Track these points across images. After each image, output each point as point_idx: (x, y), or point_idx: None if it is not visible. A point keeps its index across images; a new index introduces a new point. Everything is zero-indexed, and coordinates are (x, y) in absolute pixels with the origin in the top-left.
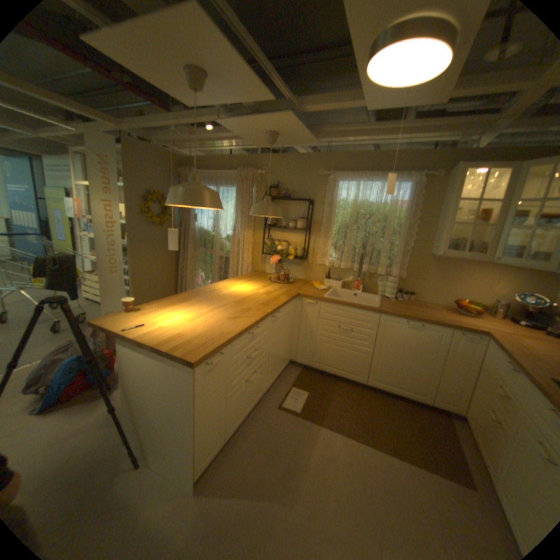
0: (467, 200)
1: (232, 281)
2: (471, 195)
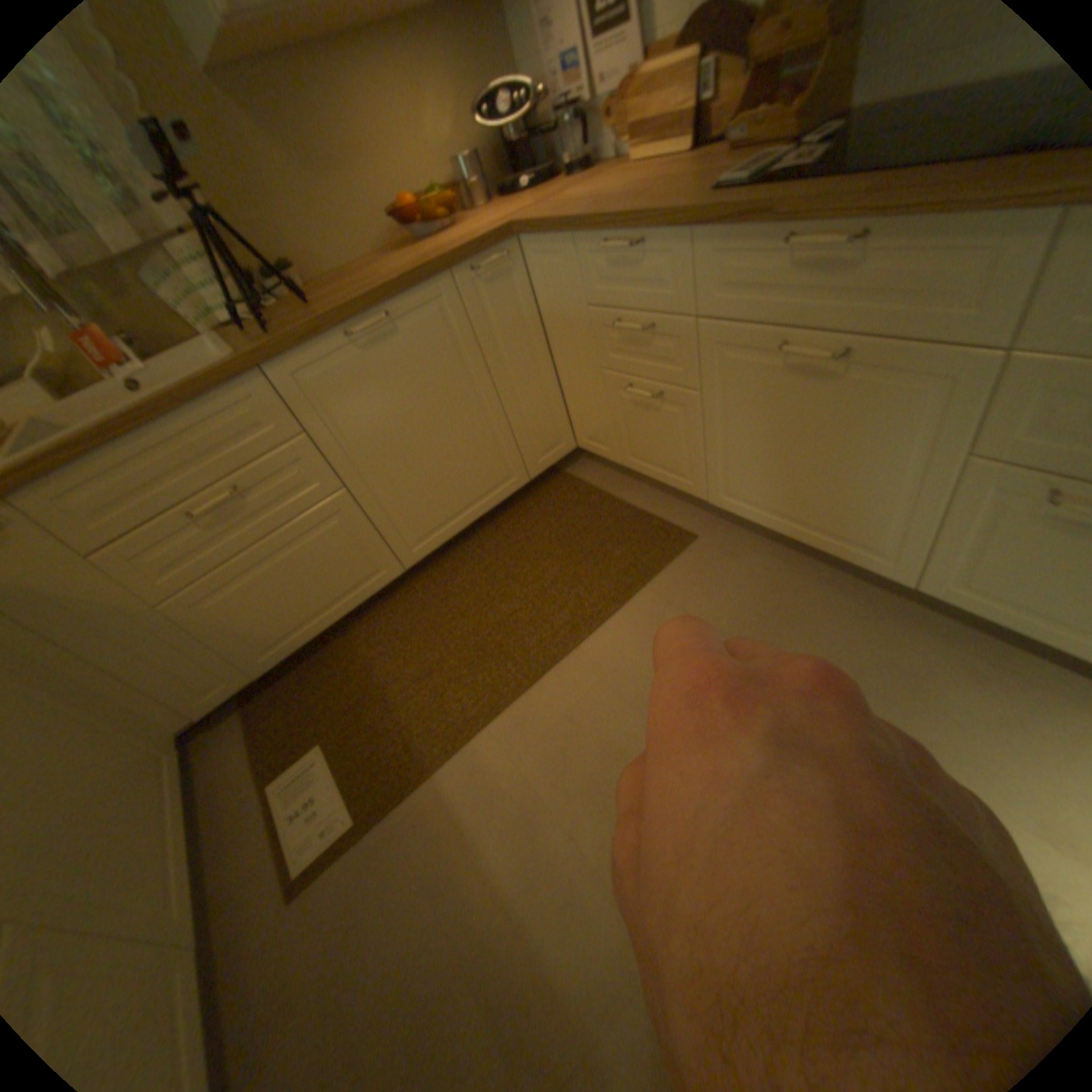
0: None
1: None
2: None
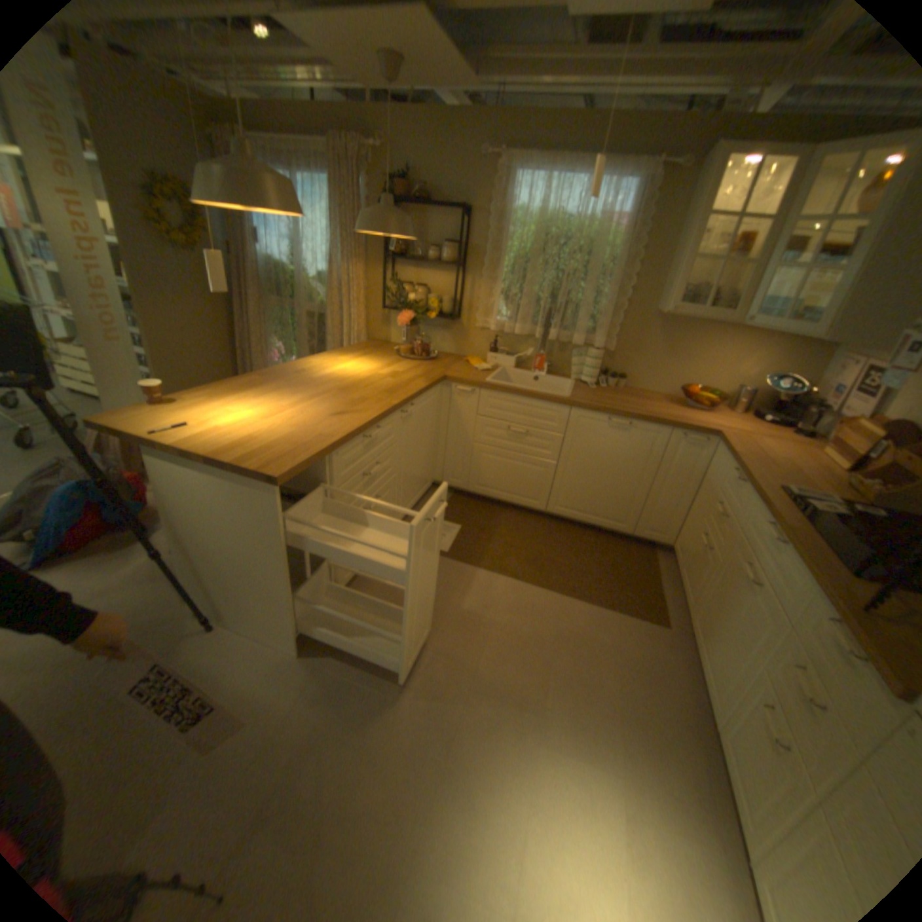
0: (722, 217)
1: (333, 357)
2: (729, 208)
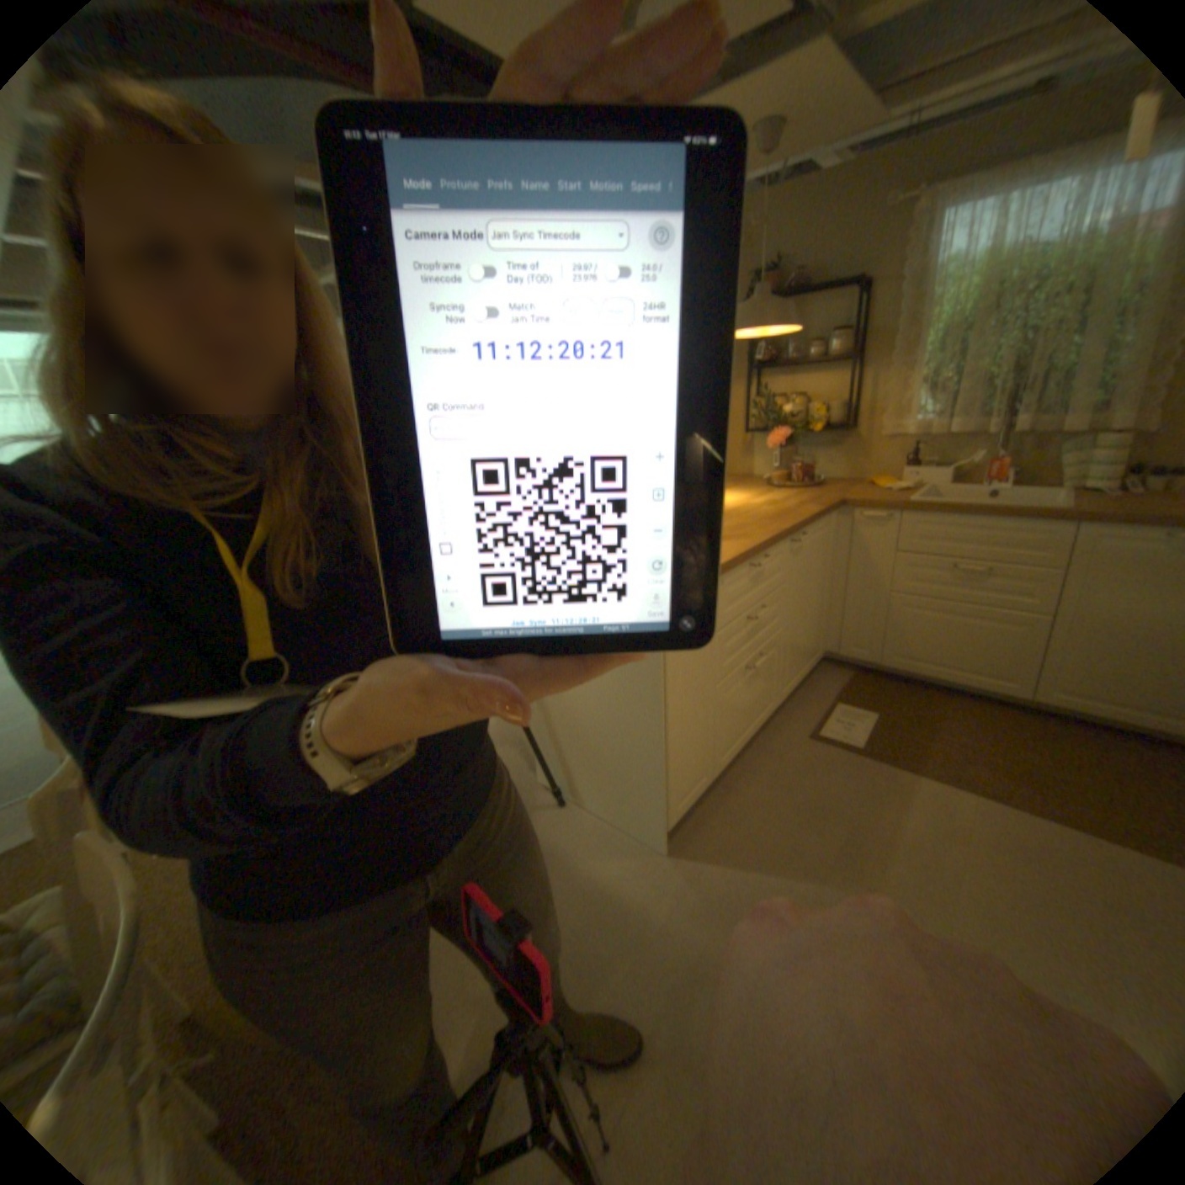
0: None
1: None
2: None
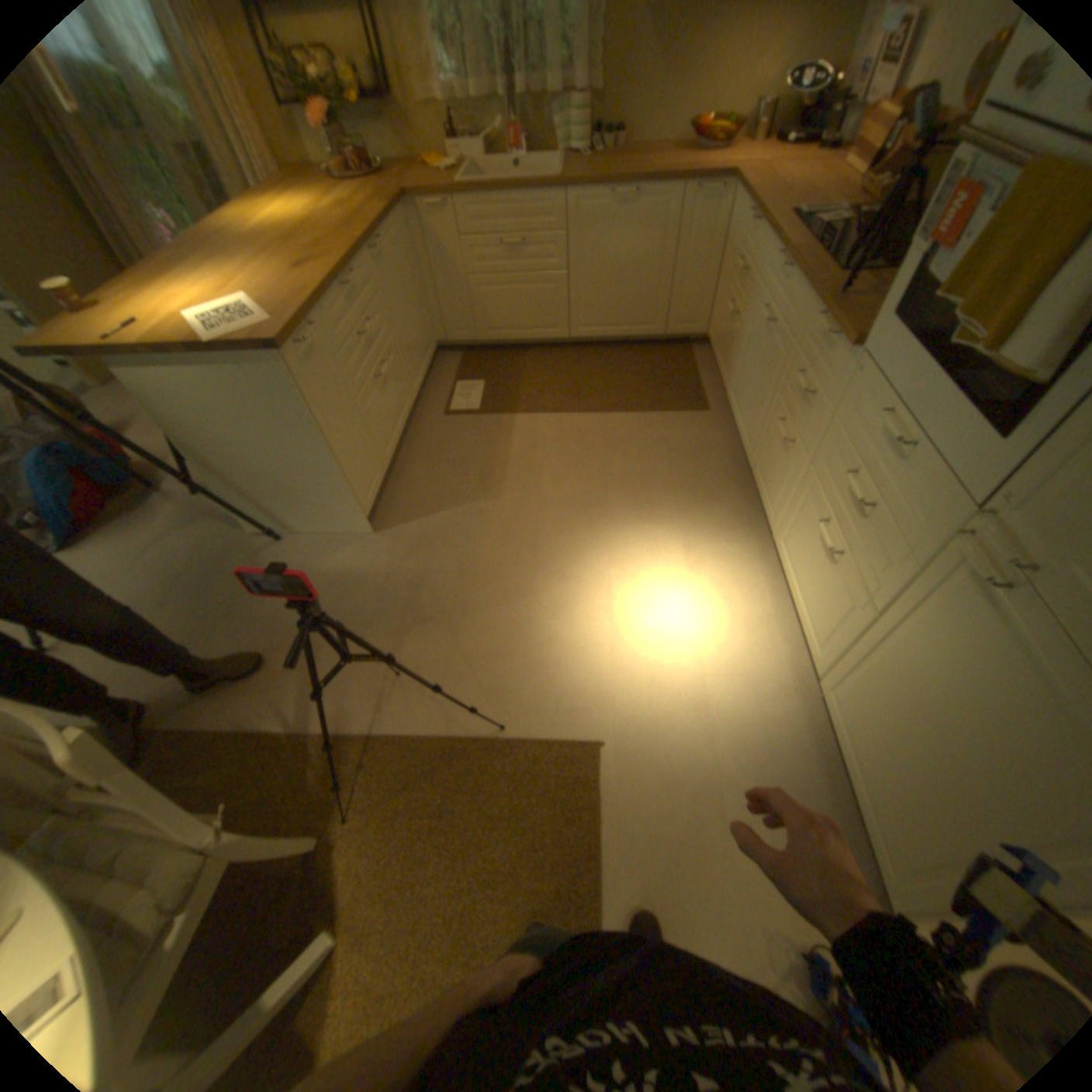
0: None
1: (245, 201)
2: None
